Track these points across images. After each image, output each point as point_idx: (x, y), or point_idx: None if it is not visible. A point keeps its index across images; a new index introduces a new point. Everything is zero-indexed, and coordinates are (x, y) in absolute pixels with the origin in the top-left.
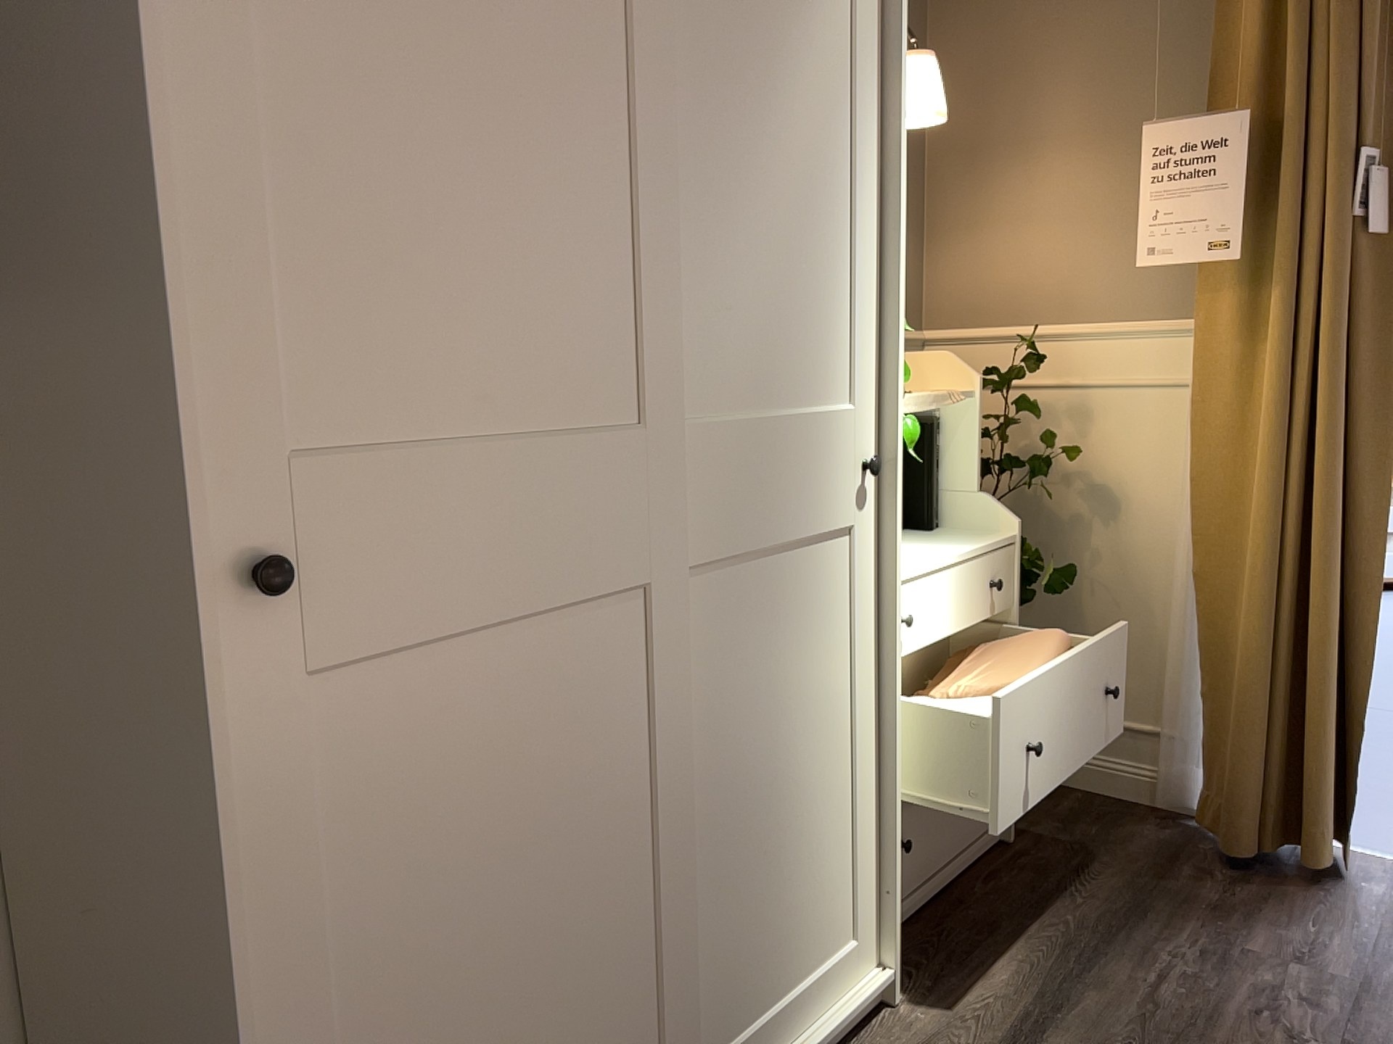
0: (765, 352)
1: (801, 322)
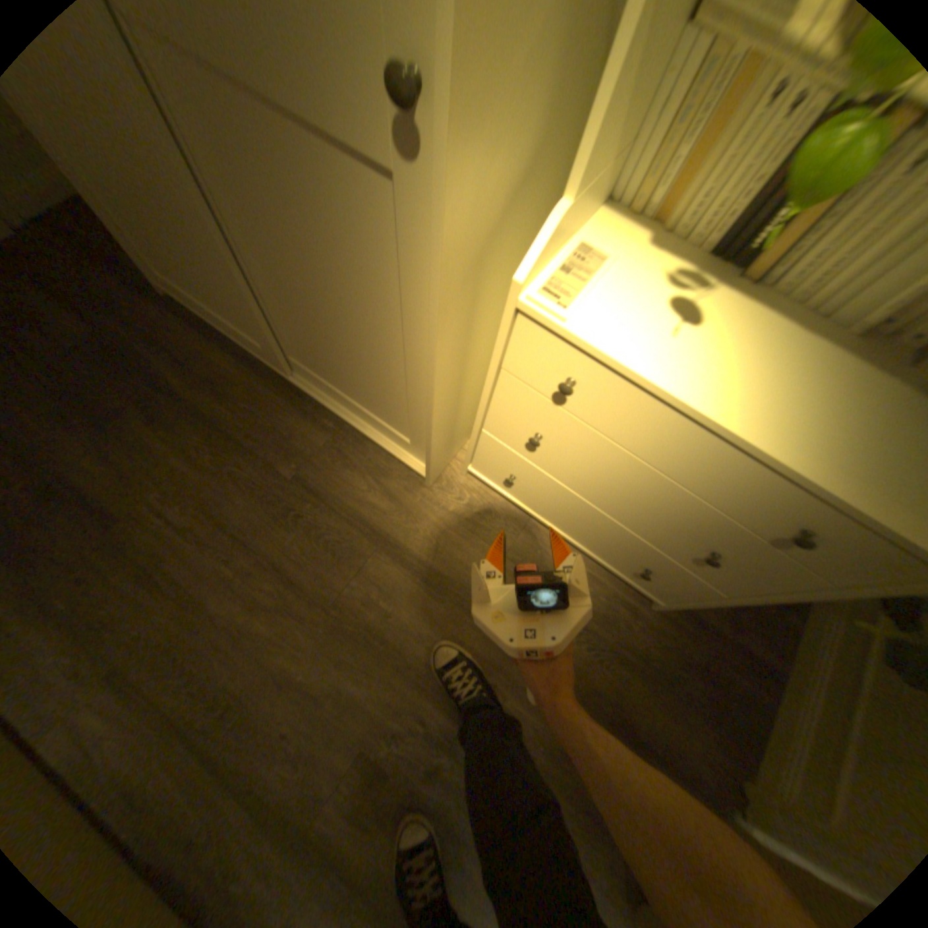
0: None
1: None
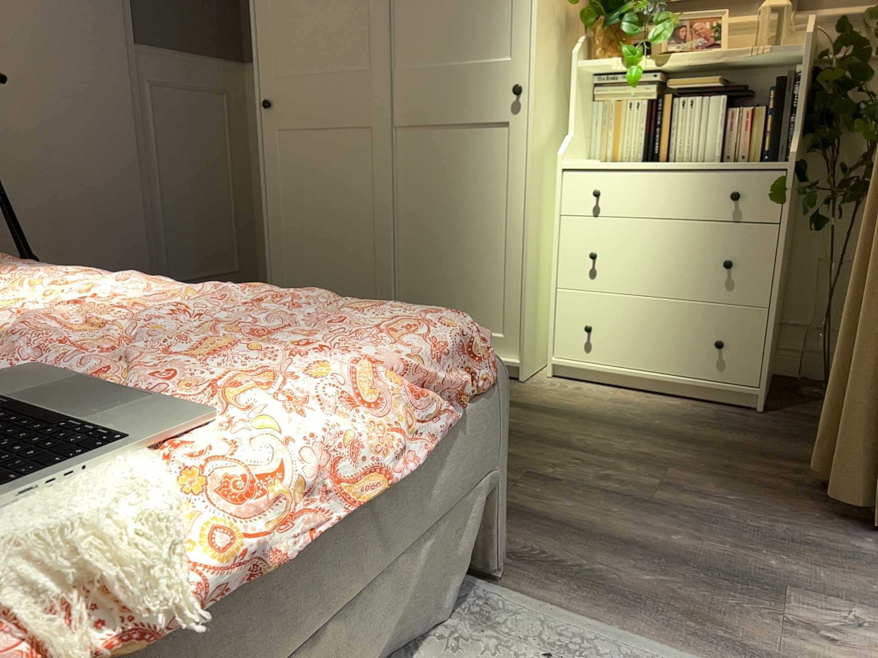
0: (446, 31)
1: (474, 11)
